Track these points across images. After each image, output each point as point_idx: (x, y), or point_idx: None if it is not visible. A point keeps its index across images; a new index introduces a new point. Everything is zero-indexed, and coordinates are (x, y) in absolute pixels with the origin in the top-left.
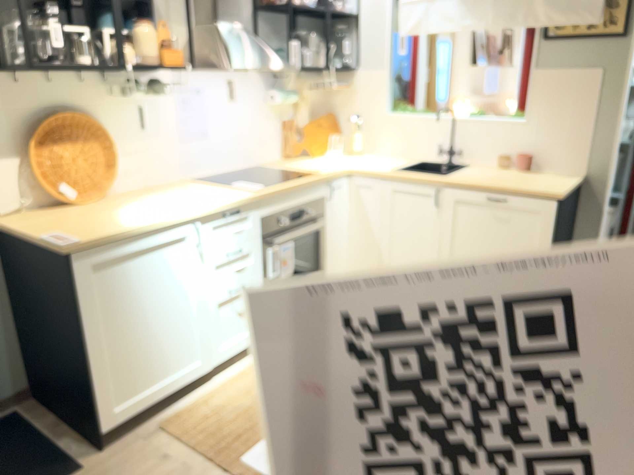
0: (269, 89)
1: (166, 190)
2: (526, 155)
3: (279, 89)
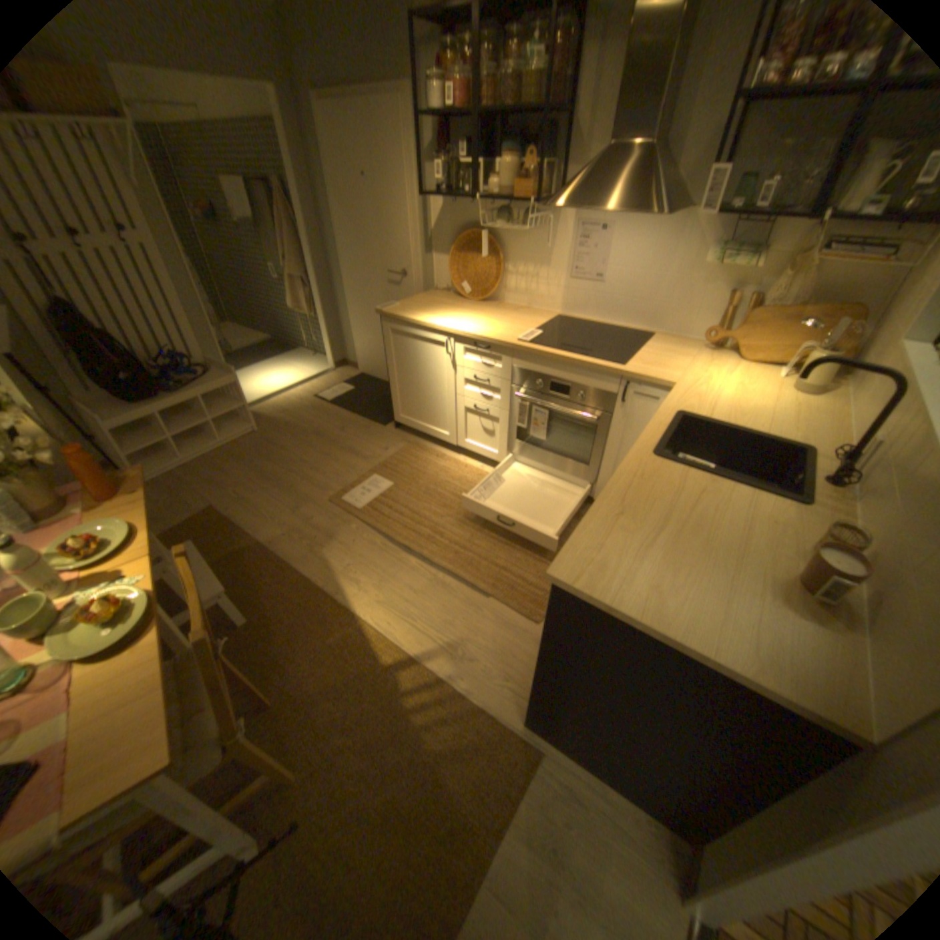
0: (731, 239)
1: (517, 313)
2: (823, 557)
3: (754, 240)
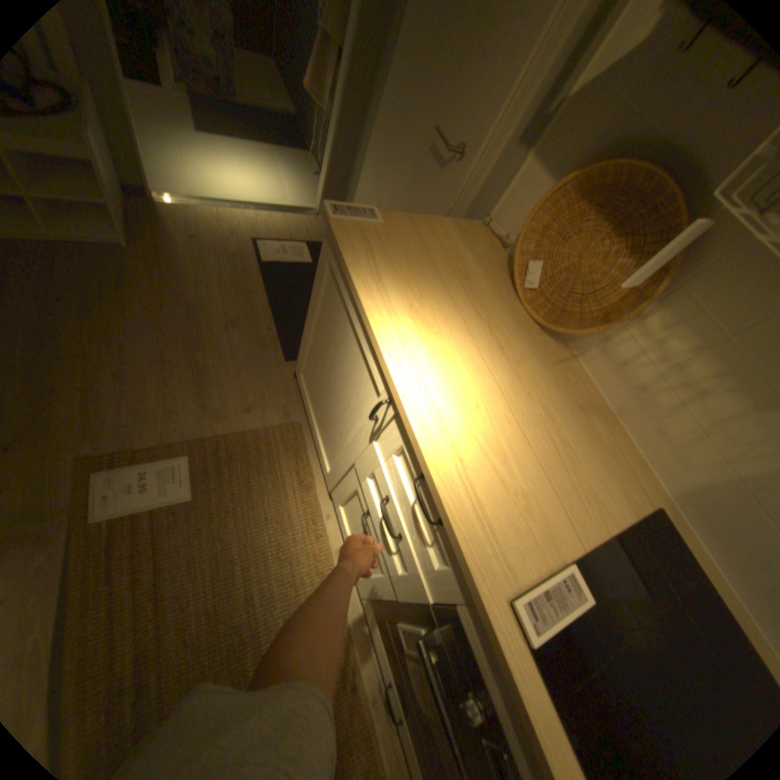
0: None
1: (584, 431)
2: None
3: None
